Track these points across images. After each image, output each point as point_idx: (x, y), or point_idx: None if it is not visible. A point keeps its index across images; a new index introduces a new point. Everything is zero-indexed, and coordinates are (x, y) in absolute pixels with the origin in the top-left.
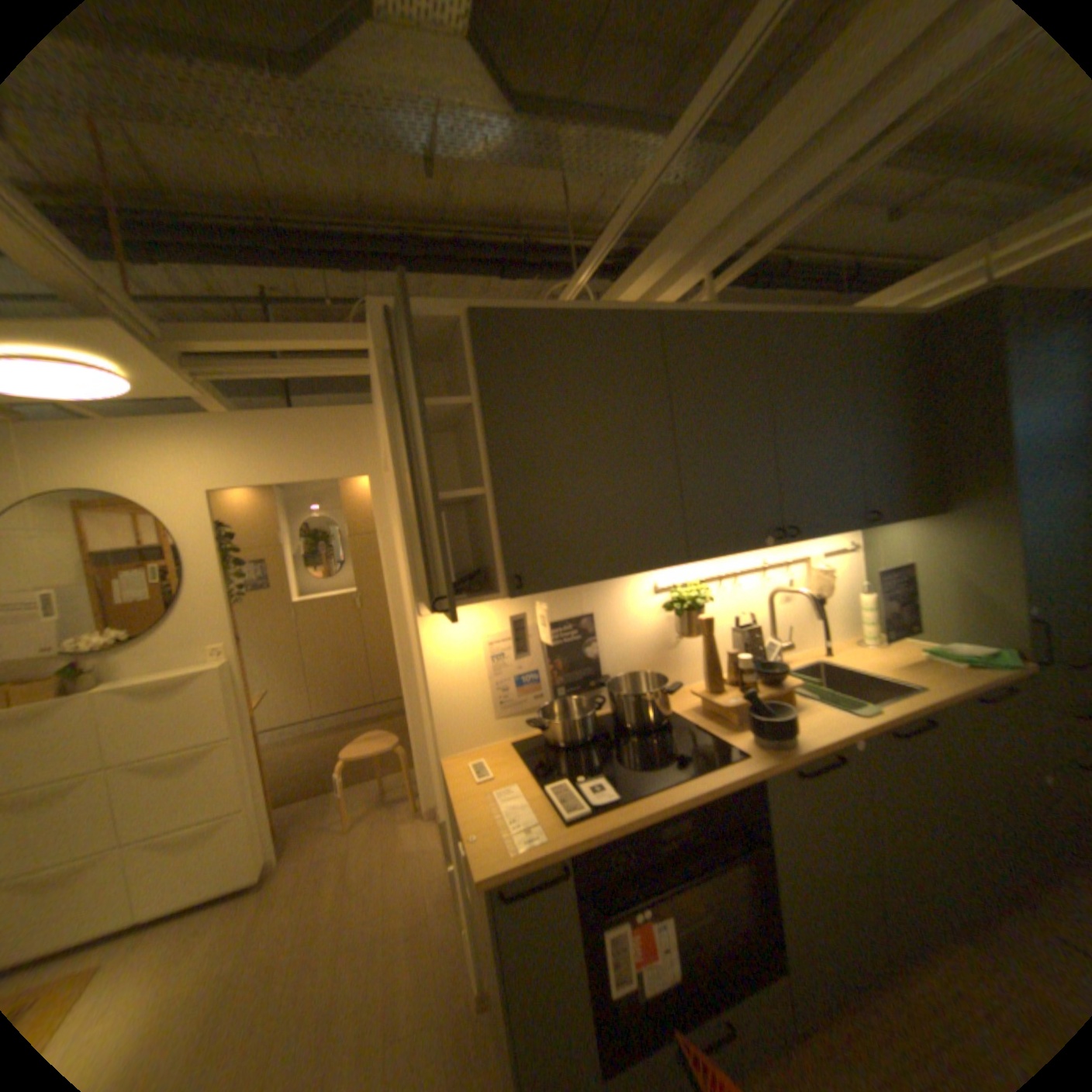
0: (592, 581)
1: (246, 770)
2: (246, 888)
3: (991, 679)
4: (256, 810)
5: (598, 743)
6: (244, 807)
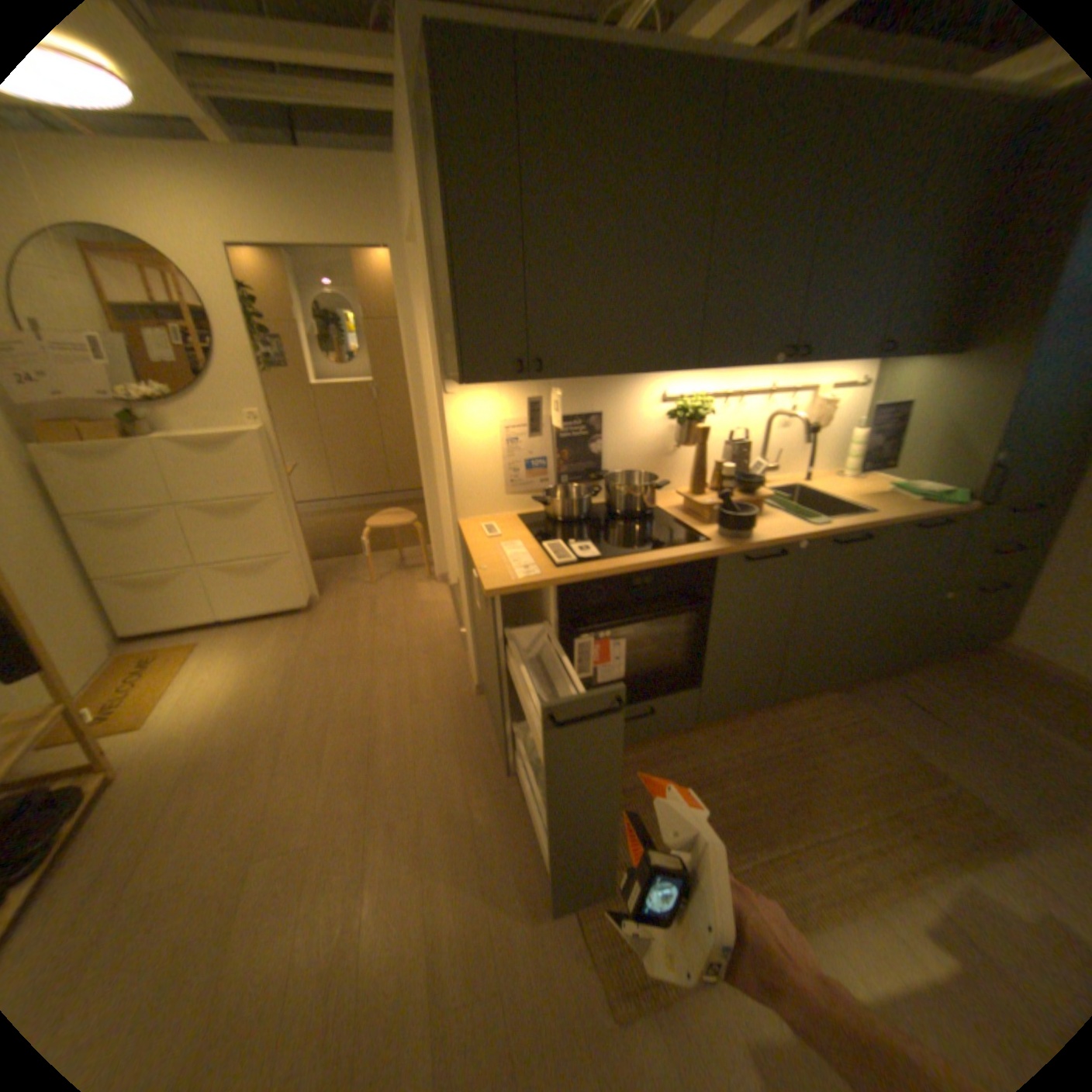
0: (602, 375)
1: (287, 523)
2: (295, 611)
3: (934, 510)
4: (298, 556)
5: (588, 522)
6: (288, 551)
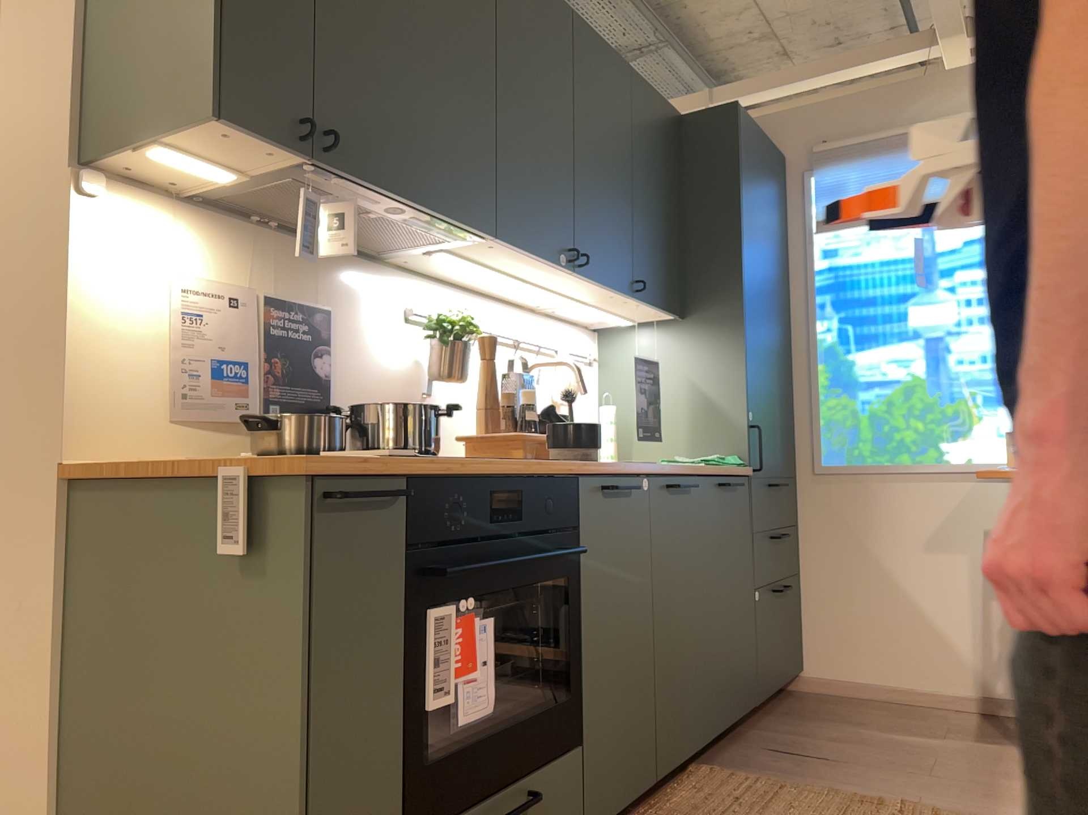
0: (398, 201)
1: None
2: None
3: (726, 470)
4: None
5: None
6: None
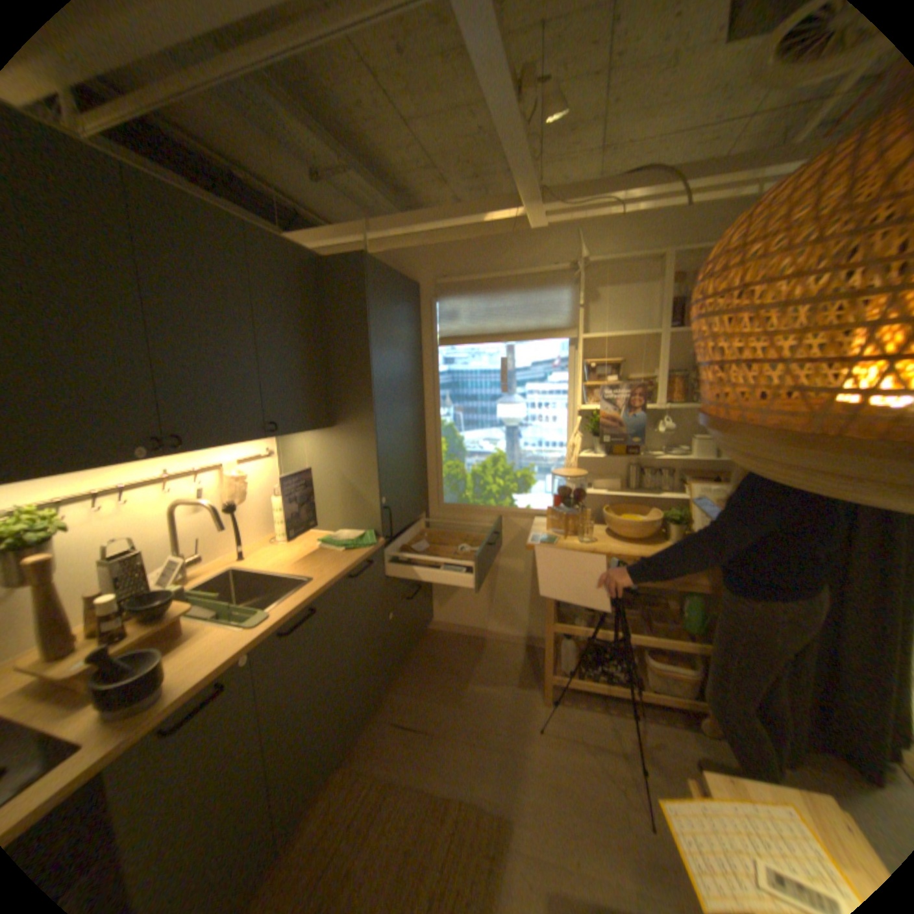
0: None
1: None
2: None
3: (357, 557)
4: None
5: None
6: None
